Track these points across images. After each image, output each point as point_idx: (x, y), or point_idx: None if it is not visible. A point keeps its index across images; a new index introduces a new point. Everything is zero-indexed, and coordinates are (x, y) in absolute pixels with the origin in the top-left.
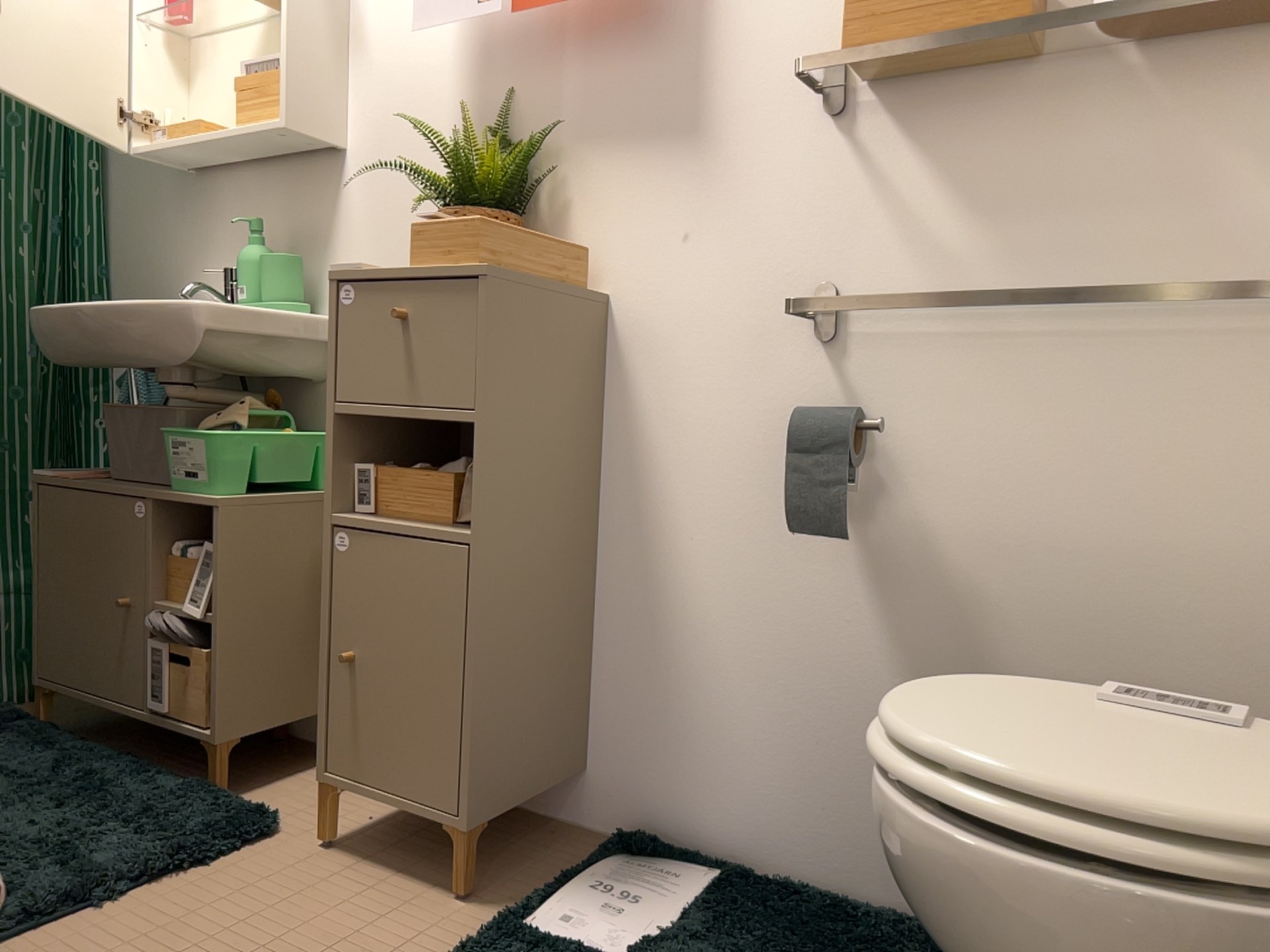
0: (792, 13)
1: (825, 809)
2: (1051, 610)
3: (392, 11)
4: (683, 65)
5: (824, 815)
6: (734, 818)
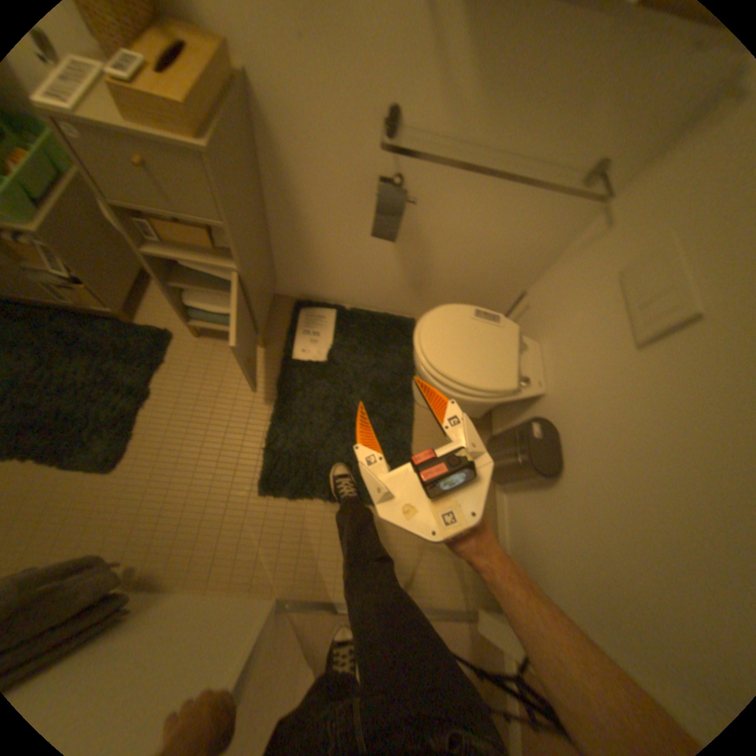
0: None
1: (369, 293)
2: (454, 252)
3: None
4: None
5: (368, 294)
6: (338, 294)
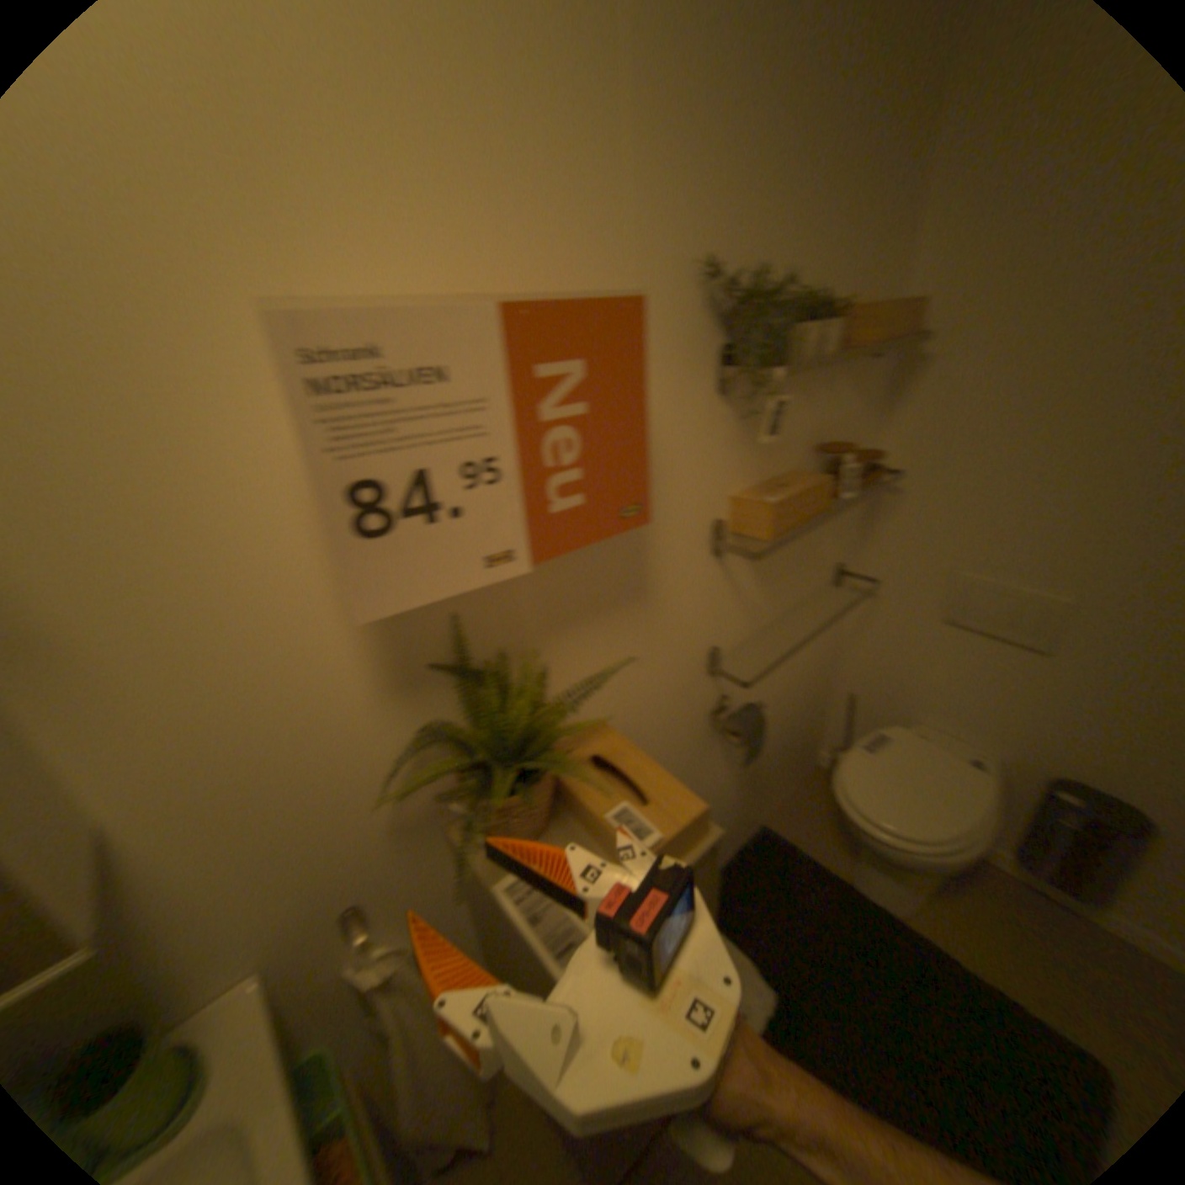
0: (695, 492)
1: None
2: (773, 720)
3: (119, 556)
4: (628, 544)
5: None
6: None
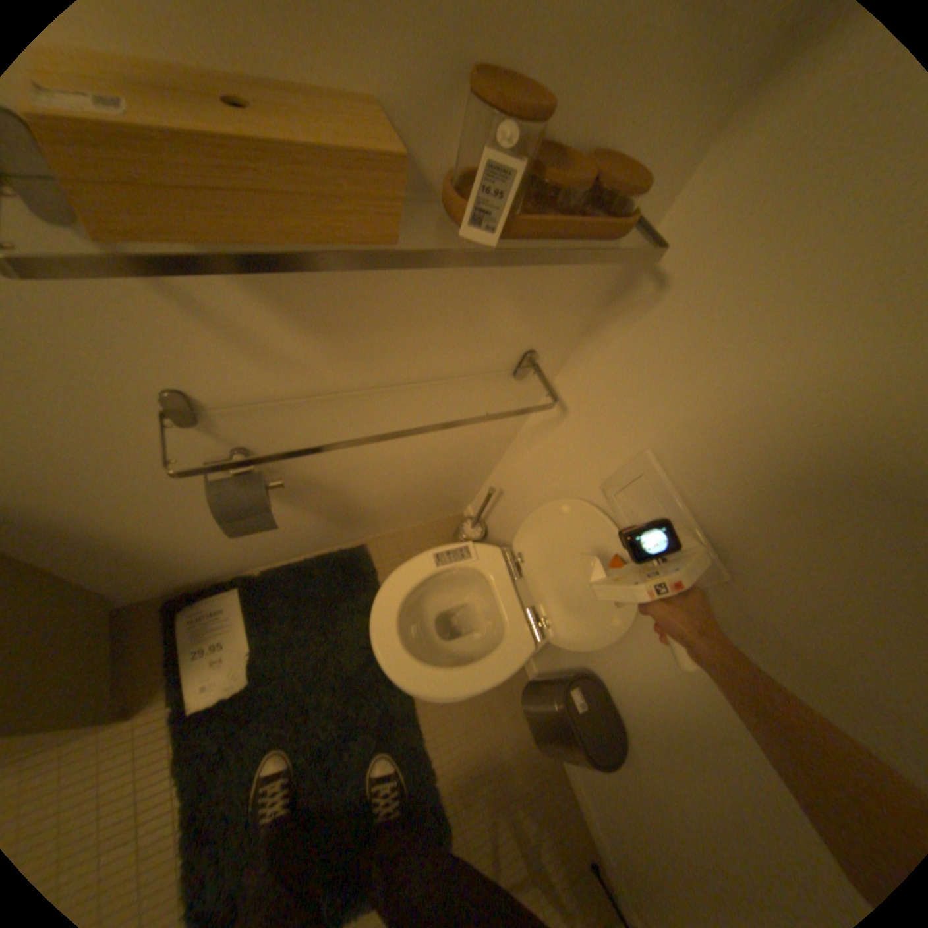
0: None
1: (275, 549)
2: (376, 477)
3: None
4: None
5: (275, 550)
6: (225, 568)
